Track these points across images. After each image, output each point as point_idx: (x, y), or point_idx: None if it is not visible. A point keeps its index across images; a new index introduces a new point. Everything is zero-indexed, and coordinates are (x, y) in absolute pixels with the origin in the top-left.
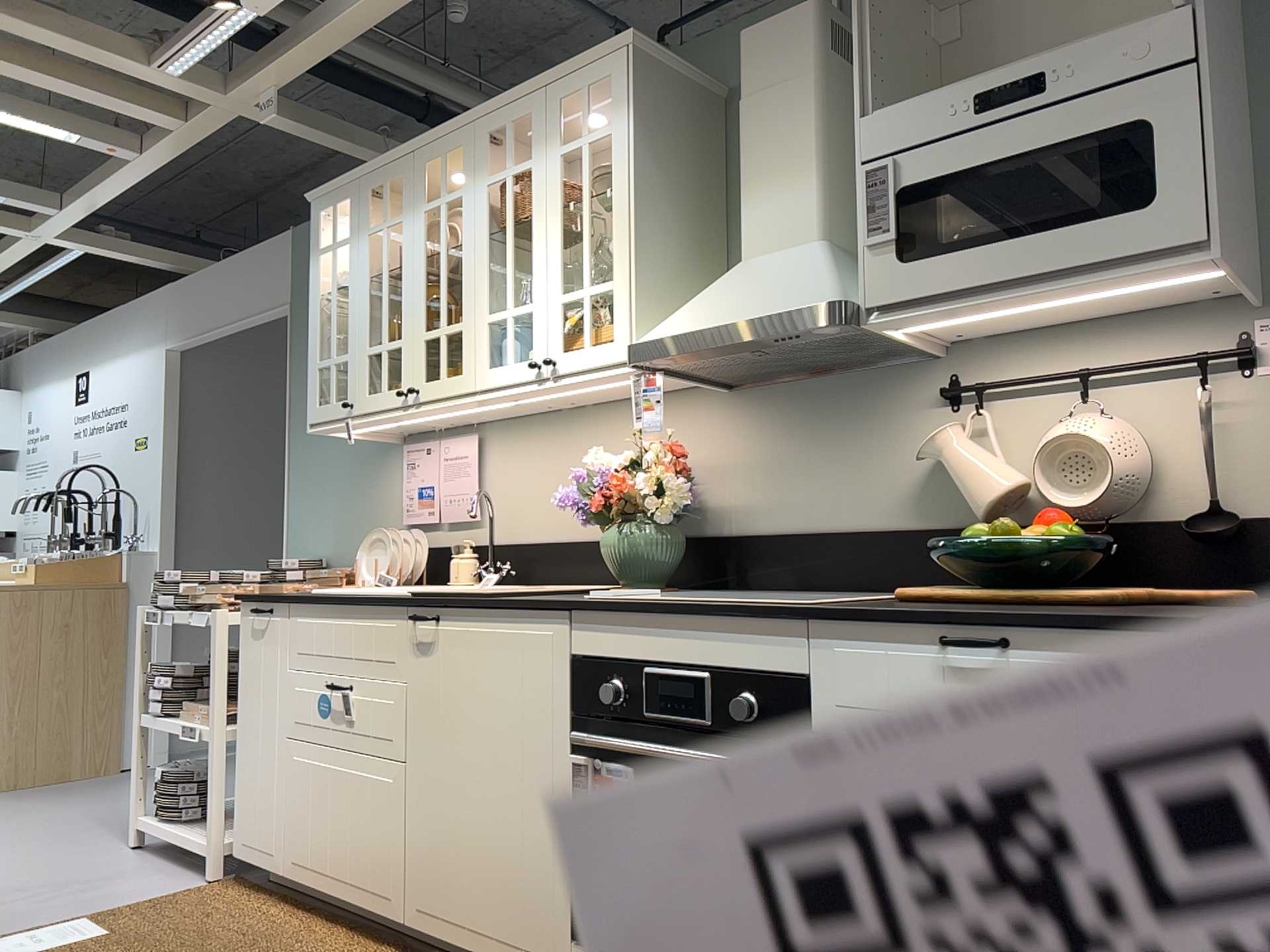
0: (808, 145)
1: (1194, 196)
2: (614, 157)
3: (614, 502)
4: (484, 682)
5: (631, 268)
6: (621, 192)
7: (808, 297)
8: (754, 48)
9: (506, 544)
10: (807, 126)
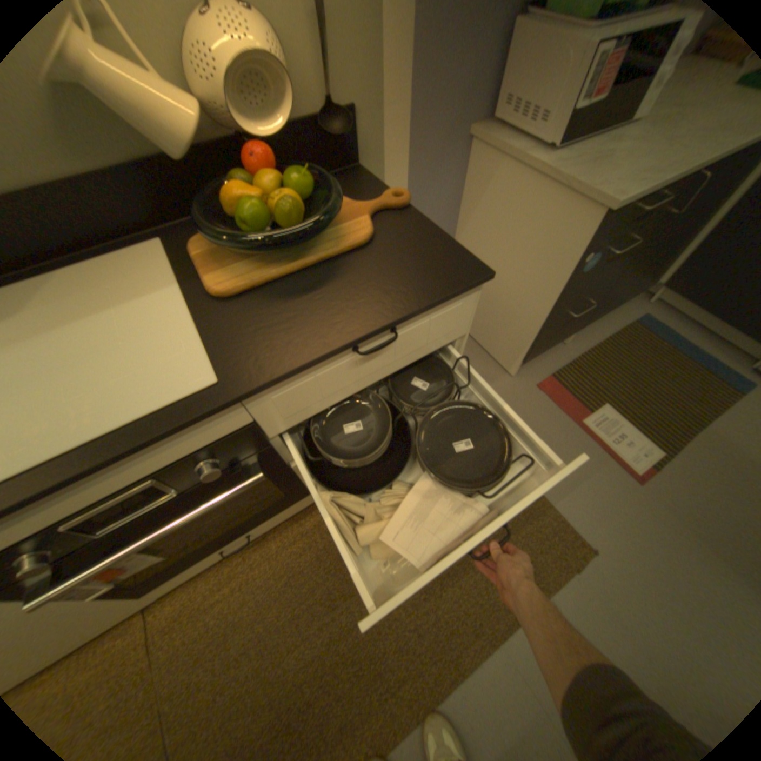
0: None
1: None
2: None
3: None
4: None
5: None
6: None
7: None
8: None
9: None
10: None
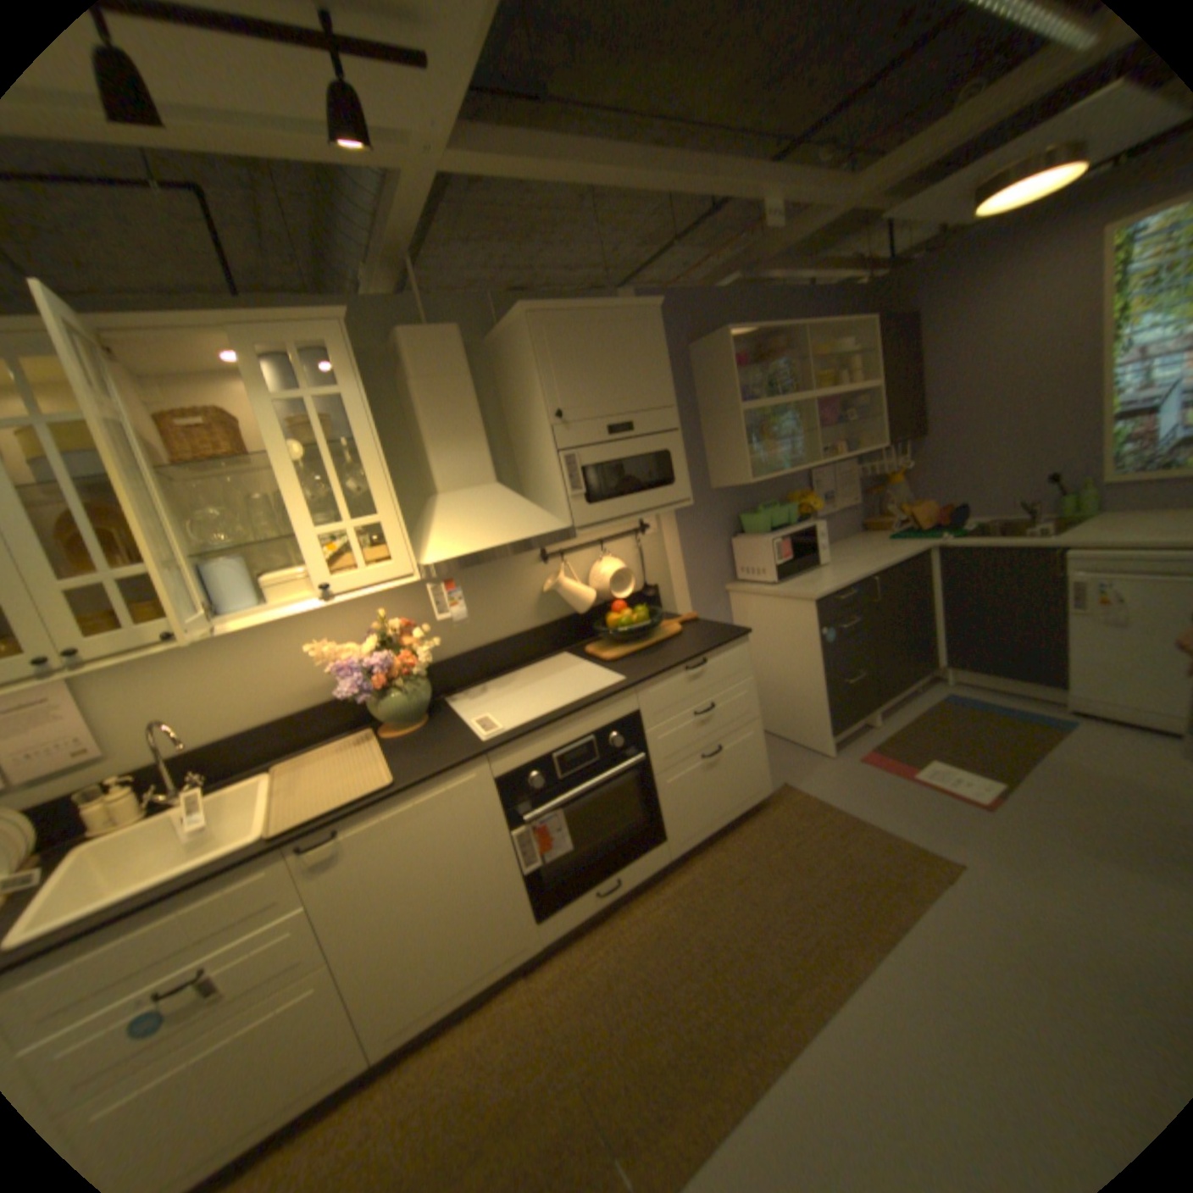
0: (477, 423)
1: (686, 482)
2: (353, 415)
3: (371, 676)
4: (416, 843)
5: (397, 507)
6: (371, 446)
7: (548, 525)
8: (417, 342)
9: (166, 760)
10: (473, 409)
